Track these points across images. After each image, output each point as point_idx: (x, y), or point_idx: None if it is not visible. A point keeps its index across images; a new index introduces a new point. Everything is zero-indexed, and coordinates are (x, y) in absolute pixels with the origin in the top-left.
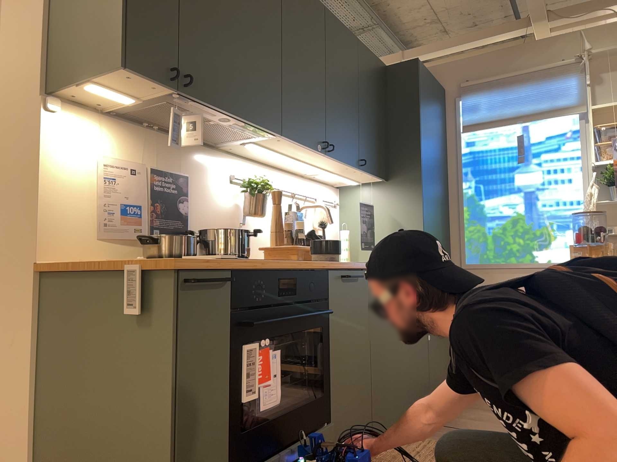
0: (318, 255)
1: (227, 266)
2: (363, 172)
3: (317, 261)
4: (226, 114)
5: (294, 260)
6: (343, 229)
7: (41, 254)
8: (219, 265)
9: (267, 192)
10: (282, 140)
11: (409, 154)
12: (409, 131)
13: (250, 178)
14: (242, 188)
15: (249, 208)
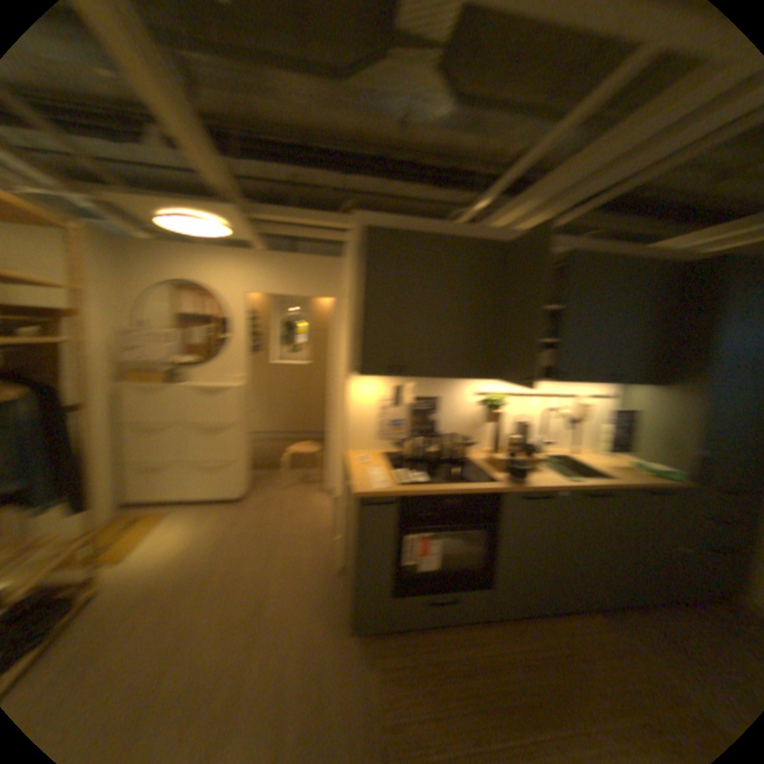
0: (507, 475)
1: (400, 492)
2: (621, 383)
3: (498, 483)
4: (440, 377)
5: (473, 482)
6: (609, 422)
7: (350, 447)
8: (390, 494)
9: (507, 404)
10: (502, 379)
11: (699, 363)
12: (703, 338)
13: (491, 395)
14: (482, 402)
15: (488, 416)
